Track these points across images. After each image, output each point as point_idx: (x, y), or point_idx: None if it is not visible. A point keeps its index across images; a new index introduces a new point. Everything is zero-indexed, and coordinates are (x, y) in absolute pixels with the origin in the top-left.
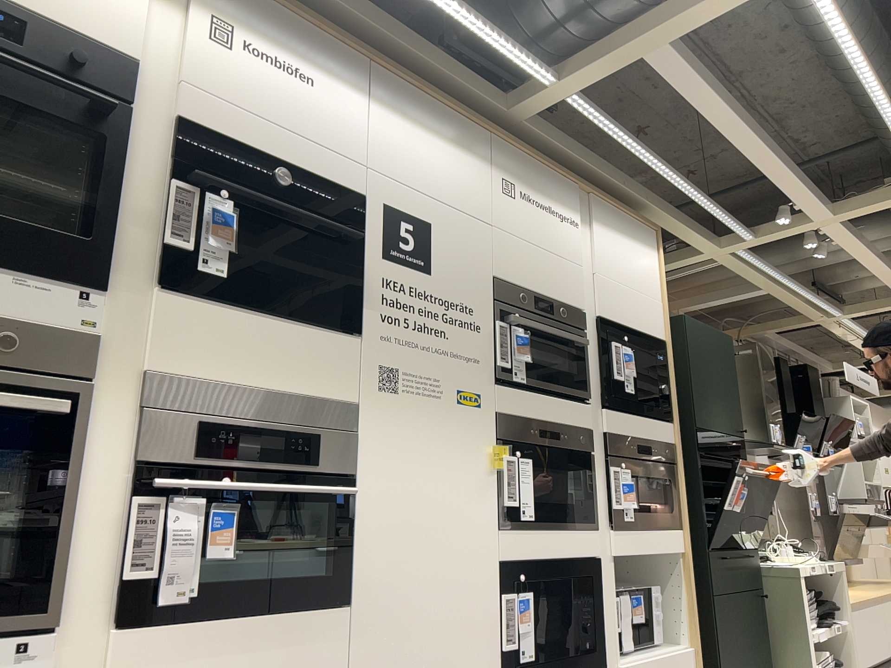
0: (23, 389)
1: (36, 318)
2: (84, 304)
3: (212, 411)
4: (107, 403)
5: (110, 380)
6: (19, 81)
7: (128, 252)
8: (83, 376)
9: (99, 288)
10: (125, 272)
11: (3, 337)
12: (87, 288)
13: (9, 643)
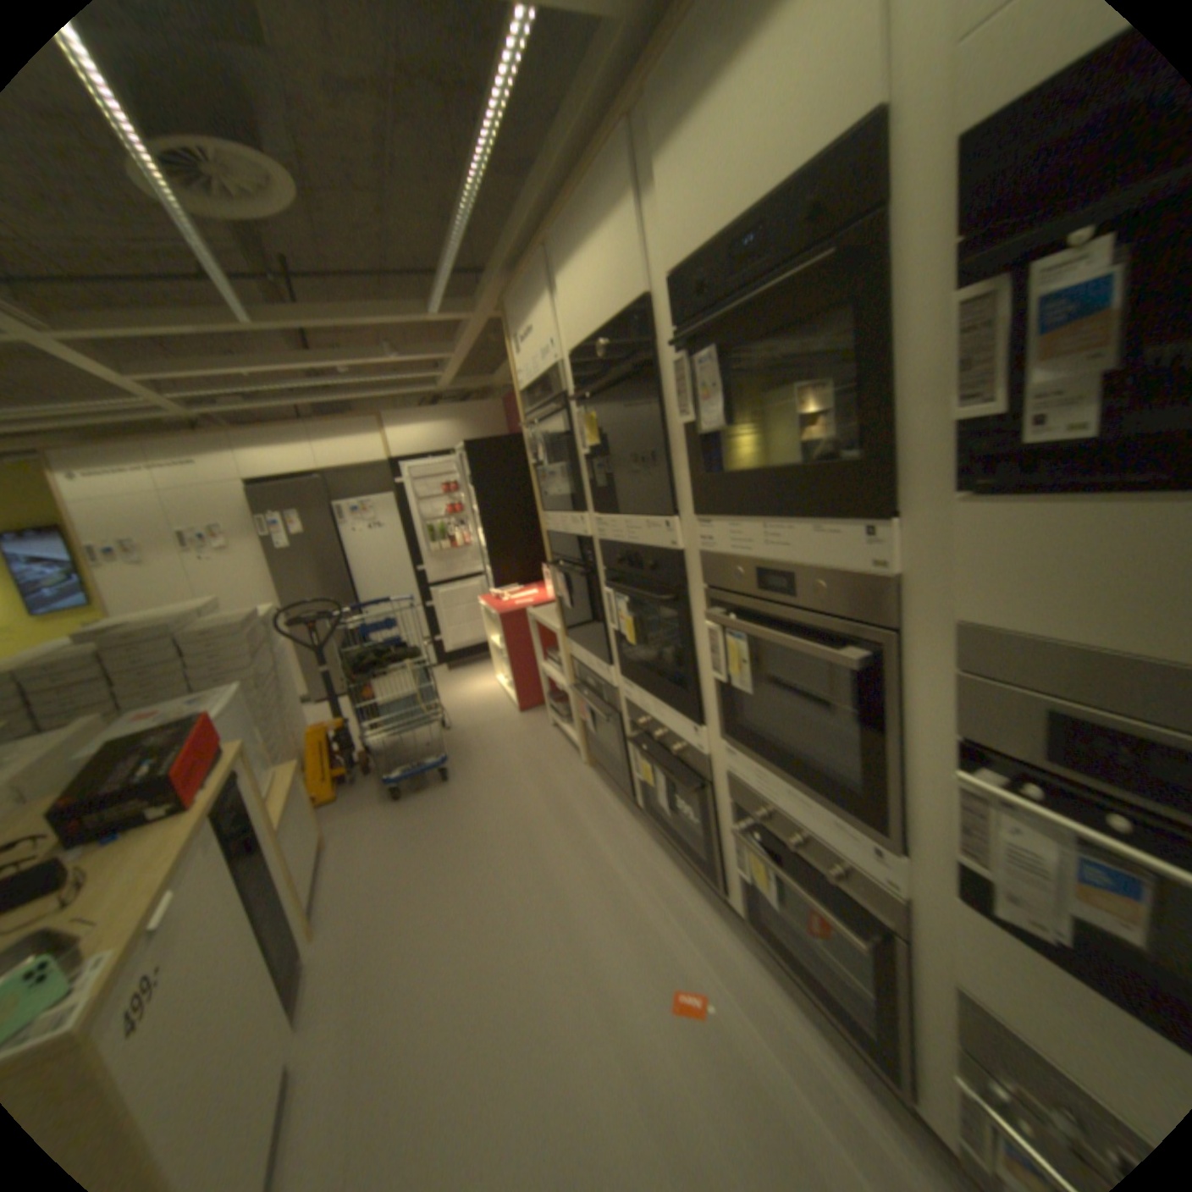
0: (839, 634)
1: (834, 564)
2: (870, 541)
3: (1082, 695)
4: (923, 654)
5: (922, 627)
6: (779, 297)
7: (917, 449)
8: (889, 622)
9: (884, 516)
10: (918, 481)
11: (815, 585)
12: (870, 520)
13: (871, 841)
